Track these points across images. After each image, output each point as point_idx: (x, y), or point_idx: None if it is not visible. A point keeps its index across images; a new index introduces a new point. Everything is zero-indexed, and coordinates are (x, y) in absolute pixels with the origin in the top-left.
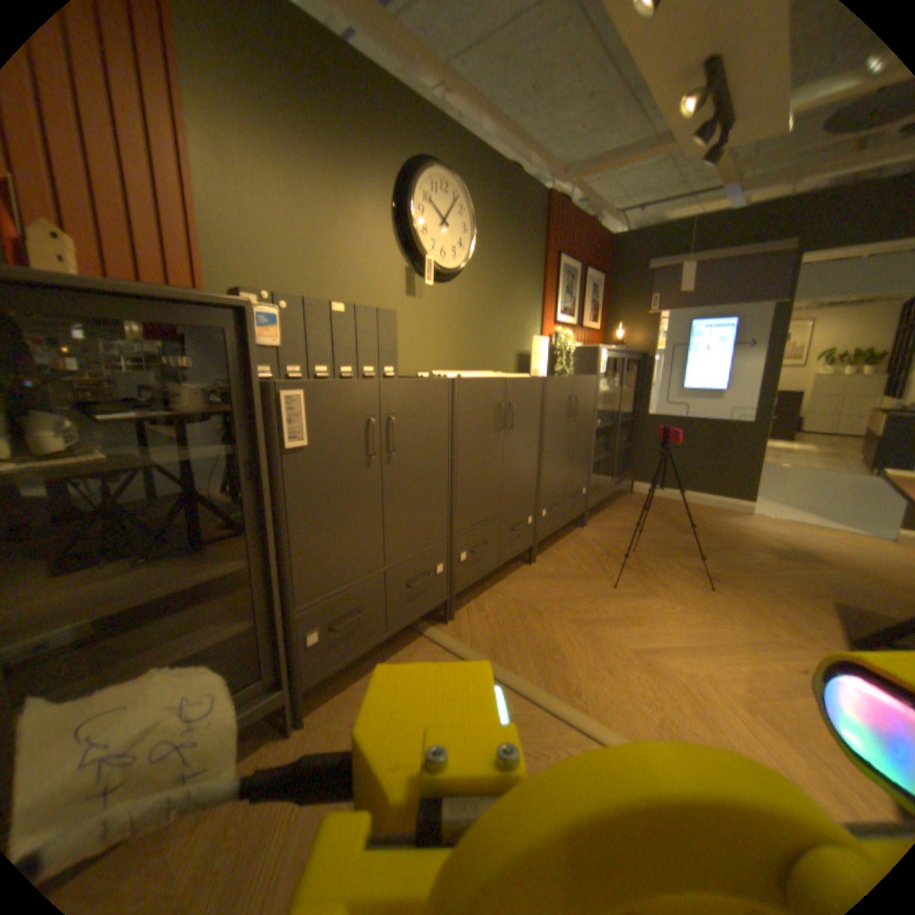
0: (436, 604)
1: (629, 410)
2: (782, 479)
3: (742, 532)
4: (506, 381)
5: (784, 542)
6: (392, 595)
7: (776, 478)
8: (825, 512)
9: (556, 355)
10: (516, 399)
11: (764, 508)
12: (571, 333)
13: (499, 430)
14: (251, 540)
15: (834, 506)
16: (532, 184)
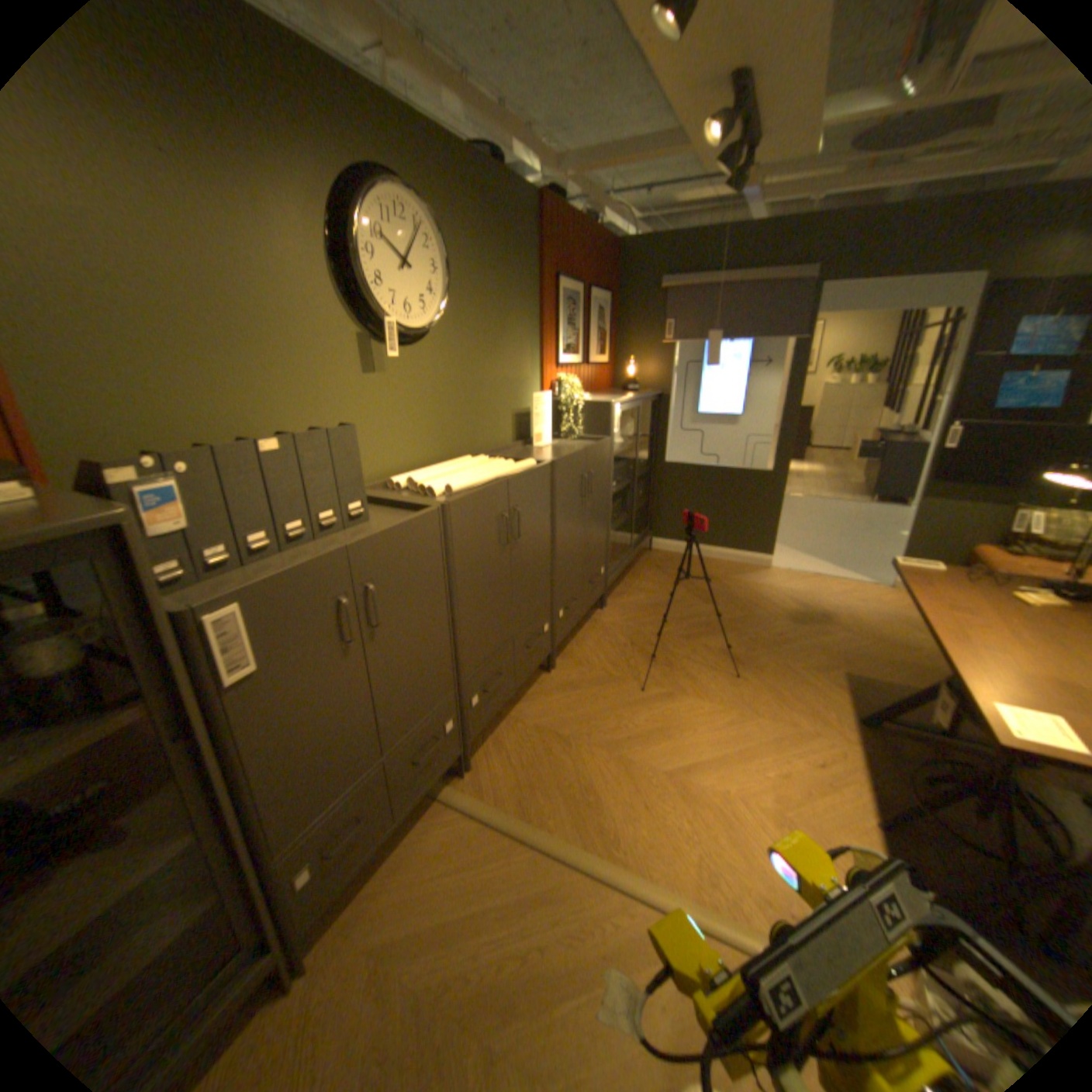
0: (449, 765)
1: (644, 460)
2: (794, 516)
3: (761, 594)
4: (509, 484)
5: (799, 602)
6: (396, 781)
7: (789, 515)
8: (834, 557)
9: (561, 413)
10: (523, 501)
11: (780, 559)
12: (576, 382)
13: (505, 546)
14: (197, 808)
15: (841, 548)
16: (516, 178)
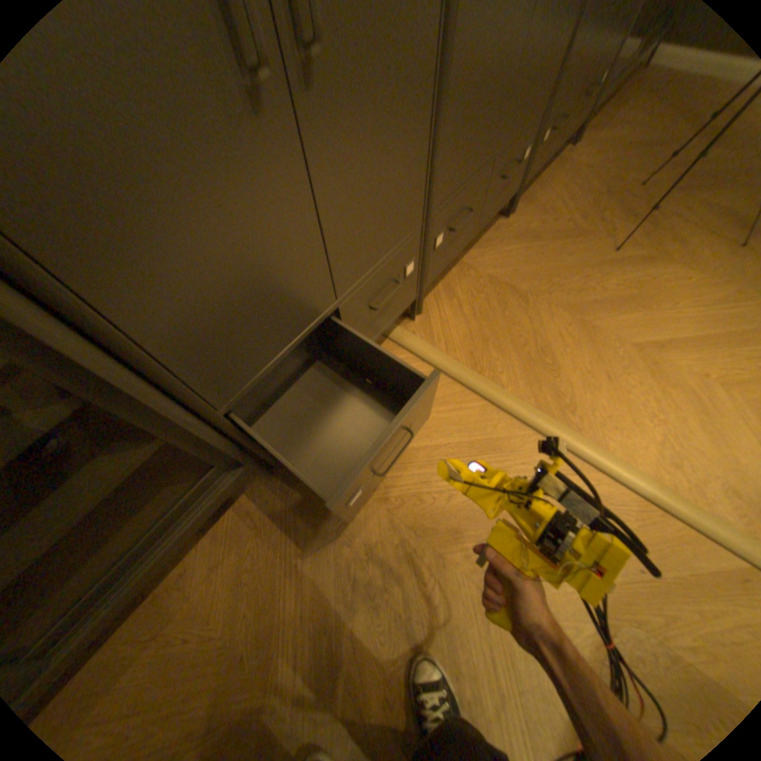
0: (404, 310)
1: None
2: None
3: None
4: None
5: None
6: (353, 327)
7: None
8: None
9: None
10: None
11: None
12: None
13: None
14: (56, 372)
15: None
16: None
